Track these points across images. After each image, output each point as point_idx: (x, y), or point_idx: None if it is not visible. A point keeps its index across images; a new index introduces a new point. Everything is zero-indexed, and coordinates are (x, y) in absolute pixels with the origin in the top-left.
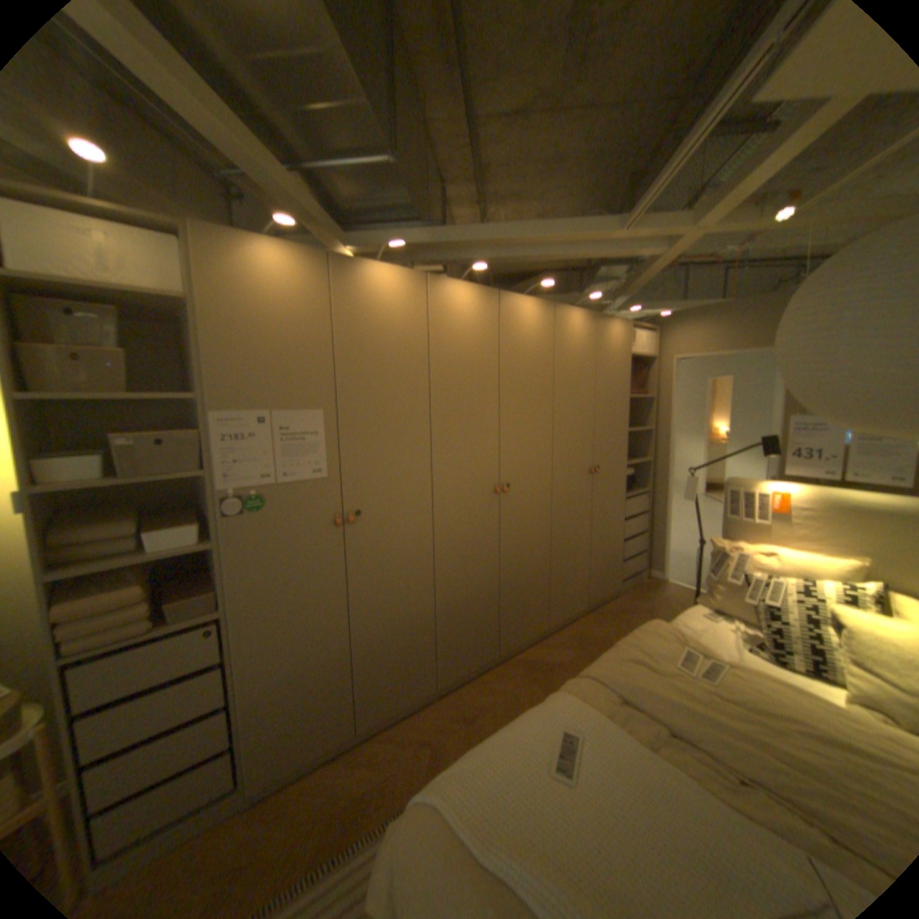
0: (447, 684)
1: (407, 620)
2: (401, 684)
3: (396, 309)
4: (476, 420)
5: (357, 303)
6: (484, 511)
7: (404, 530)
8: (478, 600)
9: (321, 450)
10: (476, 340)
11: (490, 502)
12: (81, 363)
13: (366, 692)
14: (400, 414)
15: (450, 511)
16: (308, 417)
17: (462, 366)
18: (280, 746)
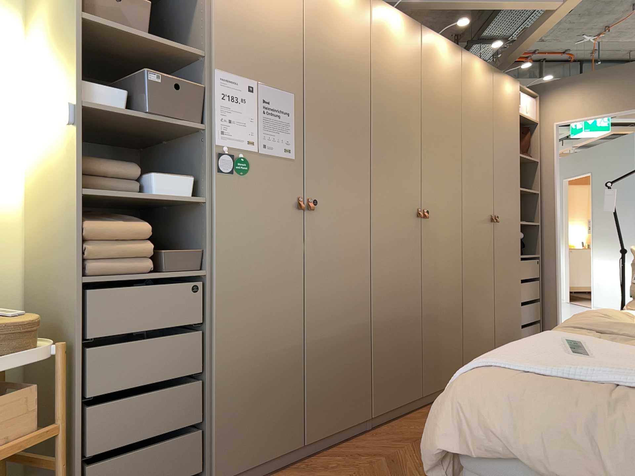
0: (381, 412)
1: (350, 328)
2: (344, 398)
3: (349, 17)
4: (406, 138)
5: (322, 4)
6: (411, 232)
7: (350, 230)
8: (407, 325)
9: (291, 130)
10: (406, 62)
11: (416, 223)
12: (119, 3)
13: (315, 398)
14: (350, 114)
15: (386, 222)
16: (283, 95)
17: (396, 84)
18: (243, 434)
